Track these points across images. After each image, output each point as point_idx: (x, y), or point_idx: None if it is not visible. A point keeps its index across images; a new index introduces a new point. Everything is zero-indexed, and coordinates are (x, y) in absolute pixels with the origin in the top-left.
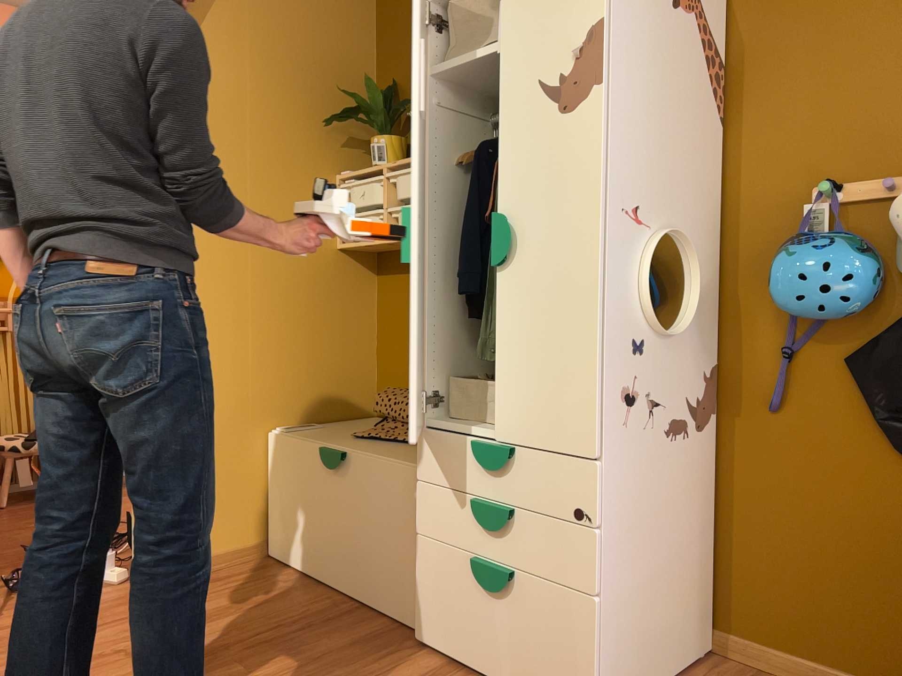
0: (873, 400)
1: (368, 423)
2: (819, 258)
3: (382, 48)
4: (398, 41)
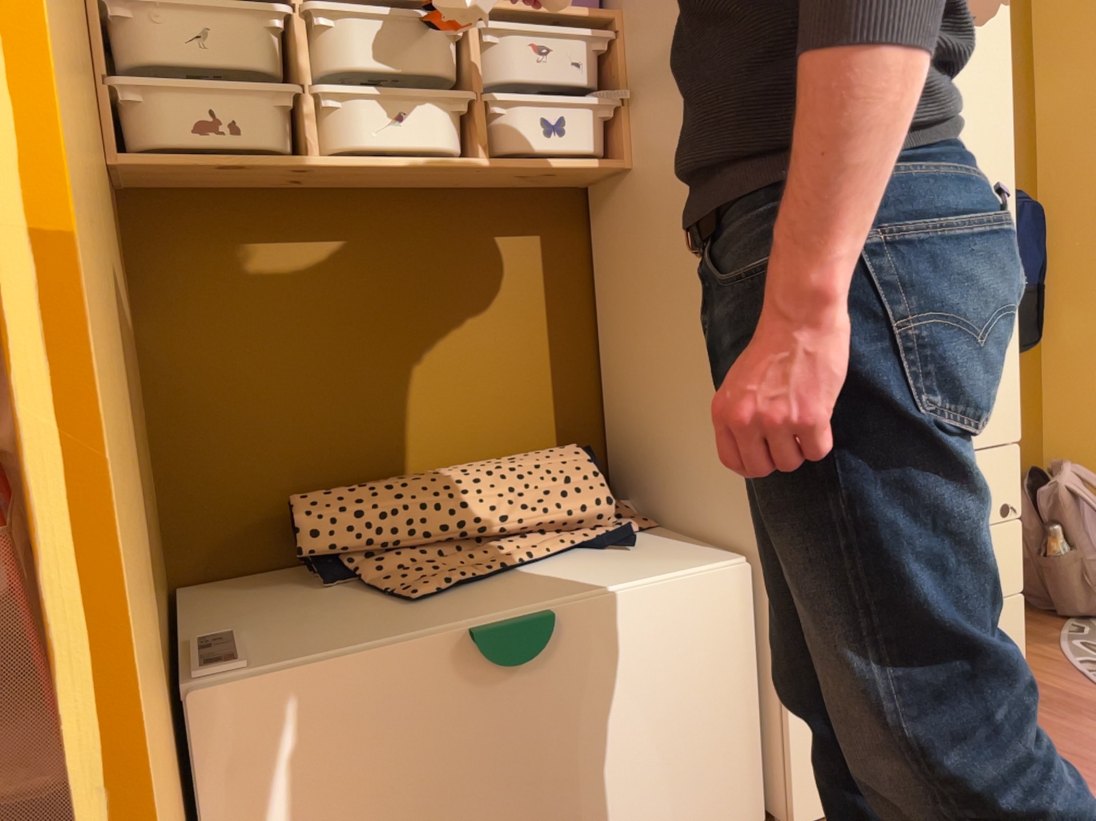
0: None
1: (245, 592)
2: None
3: None
4: None
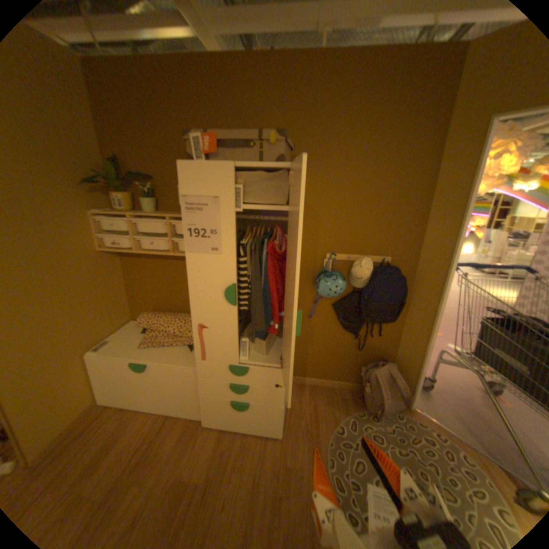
0: (339, 317)
1: (134, 328)
2: (335, 285)
3: (100, 130)
4: (113, 130)
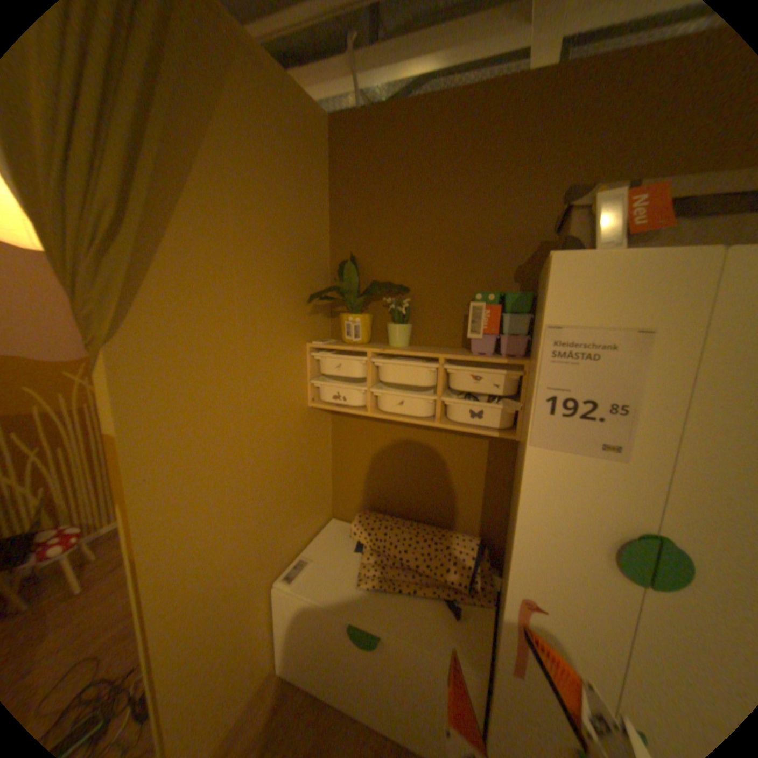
0: None
1: (339, 536)
2: None
3: (336, 218)
4: (357, 216)
